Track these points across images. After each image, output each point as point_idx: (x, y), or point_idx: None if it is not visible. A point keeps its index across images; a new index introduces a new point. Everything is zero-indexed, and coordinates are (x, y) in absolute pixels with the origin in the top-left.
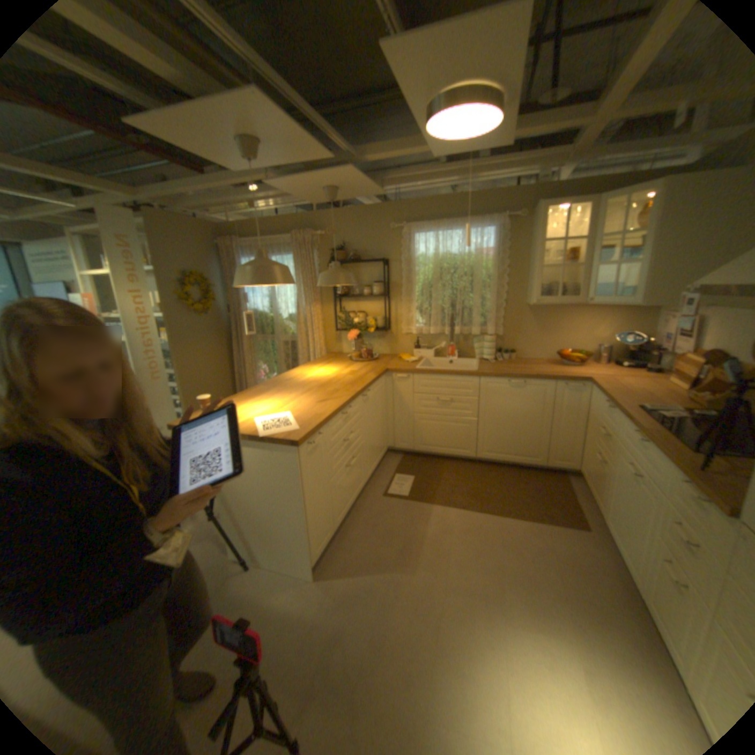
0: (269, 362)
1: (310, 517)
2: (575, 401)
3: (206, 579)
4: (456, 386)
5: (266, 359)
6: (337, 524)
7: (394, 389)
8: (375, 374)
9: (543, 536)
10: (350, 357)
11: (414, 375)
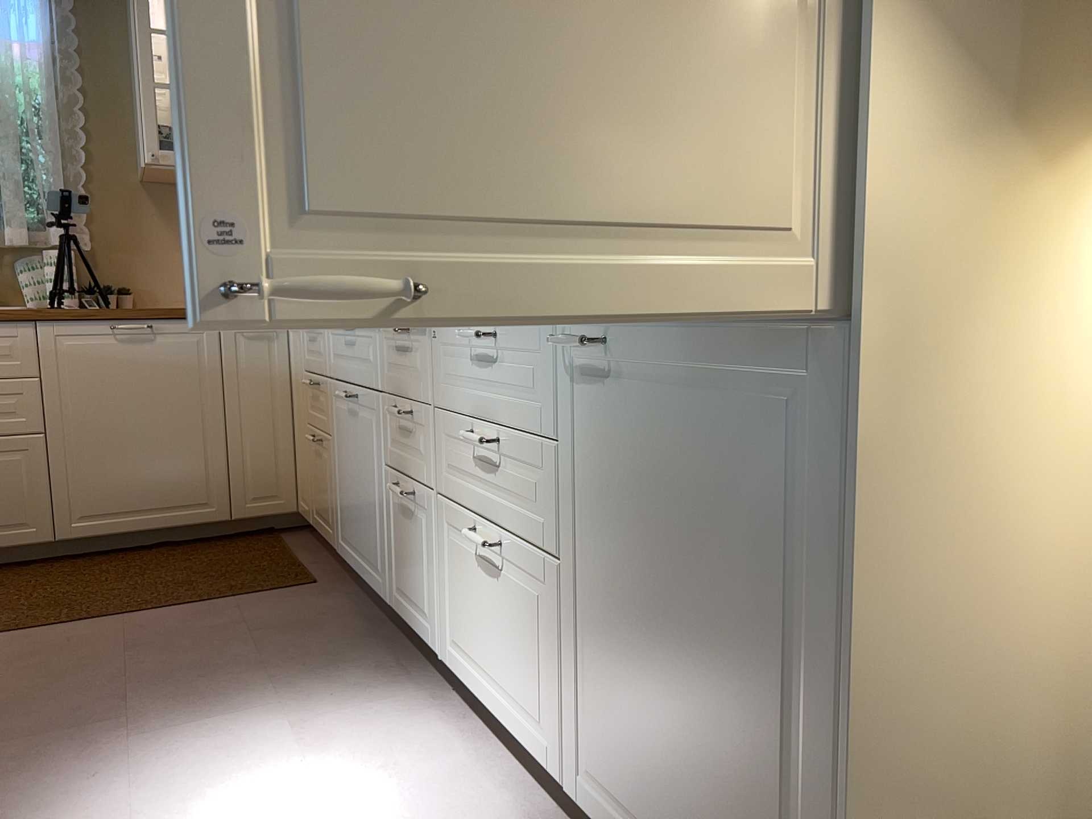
0: None
1: None
2: (261, 360)
3: None
4: None
5: None
6: None
7: None
8: None
9: (222, 612)
10: None
11: None
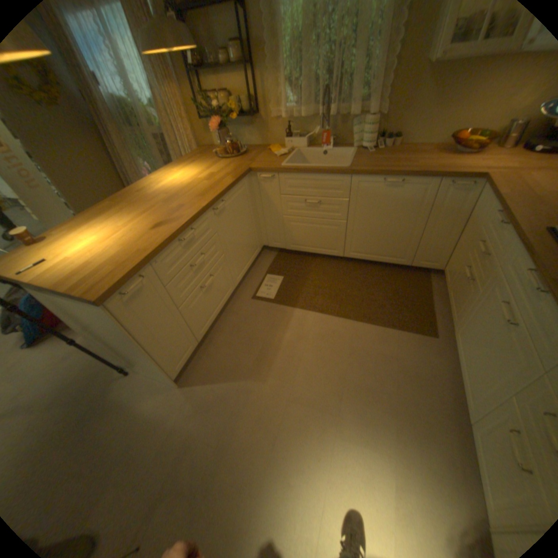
0: (146, 159)
1: (155, 350)
2: (458, 202)
3: (94, 382)
4: (324, 186)
5: (143, 156)
6: (200, 336)
7: (260, 191)
8: (232, 177)
9: (390, 342)
10: (216, 152)
11: (279, 175)
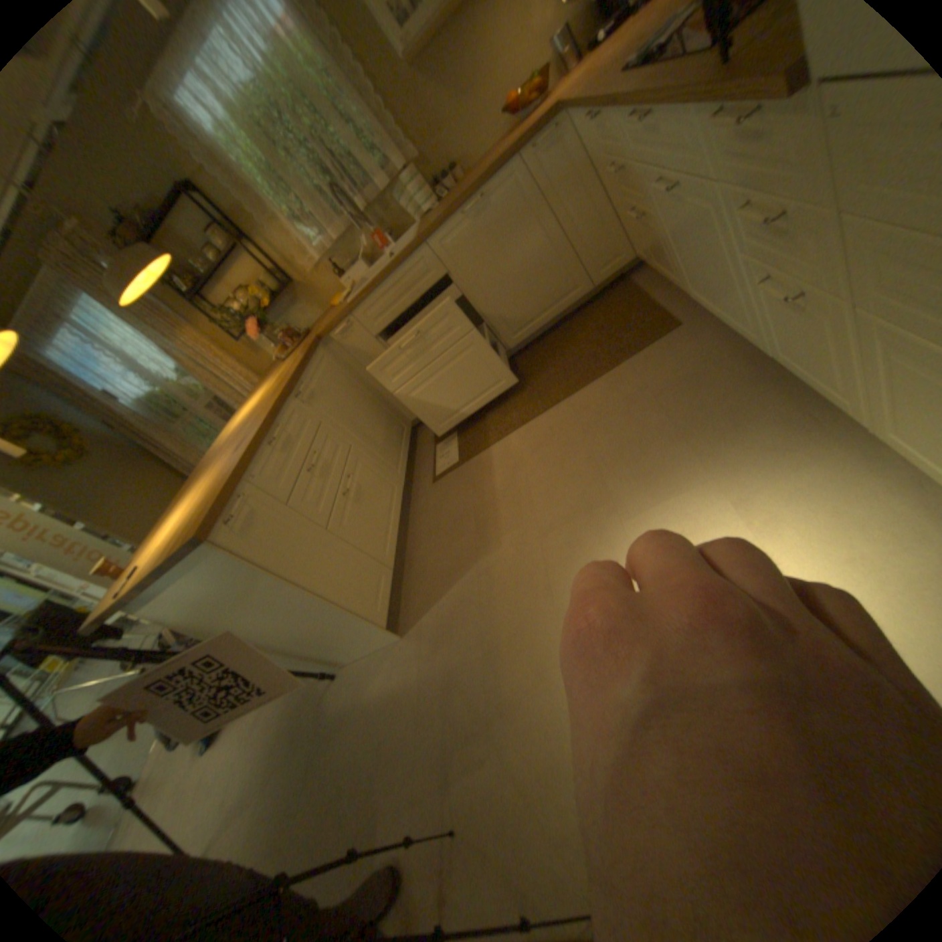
0: None
1: (327, 587)
2: (564, 159)
3: (302, 715)
4: (411, 280)
5: None
6: (391, 557)
7: (352, 351)
8: (303, 354)
9: (627, 376)
10: (278, 357)
11: (354, 313)
